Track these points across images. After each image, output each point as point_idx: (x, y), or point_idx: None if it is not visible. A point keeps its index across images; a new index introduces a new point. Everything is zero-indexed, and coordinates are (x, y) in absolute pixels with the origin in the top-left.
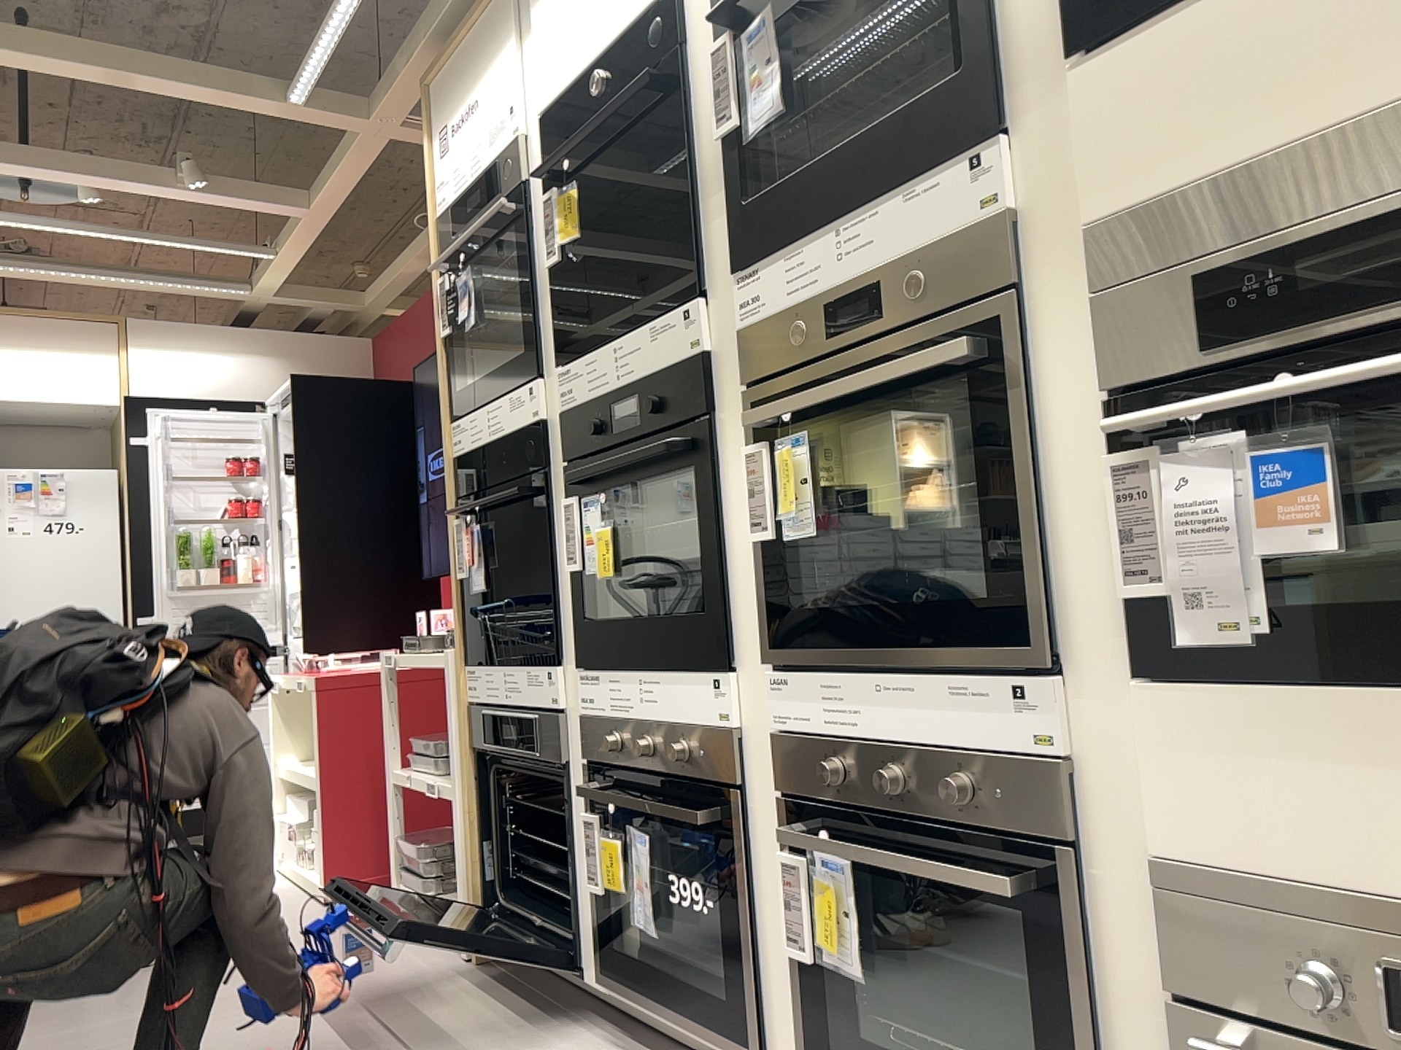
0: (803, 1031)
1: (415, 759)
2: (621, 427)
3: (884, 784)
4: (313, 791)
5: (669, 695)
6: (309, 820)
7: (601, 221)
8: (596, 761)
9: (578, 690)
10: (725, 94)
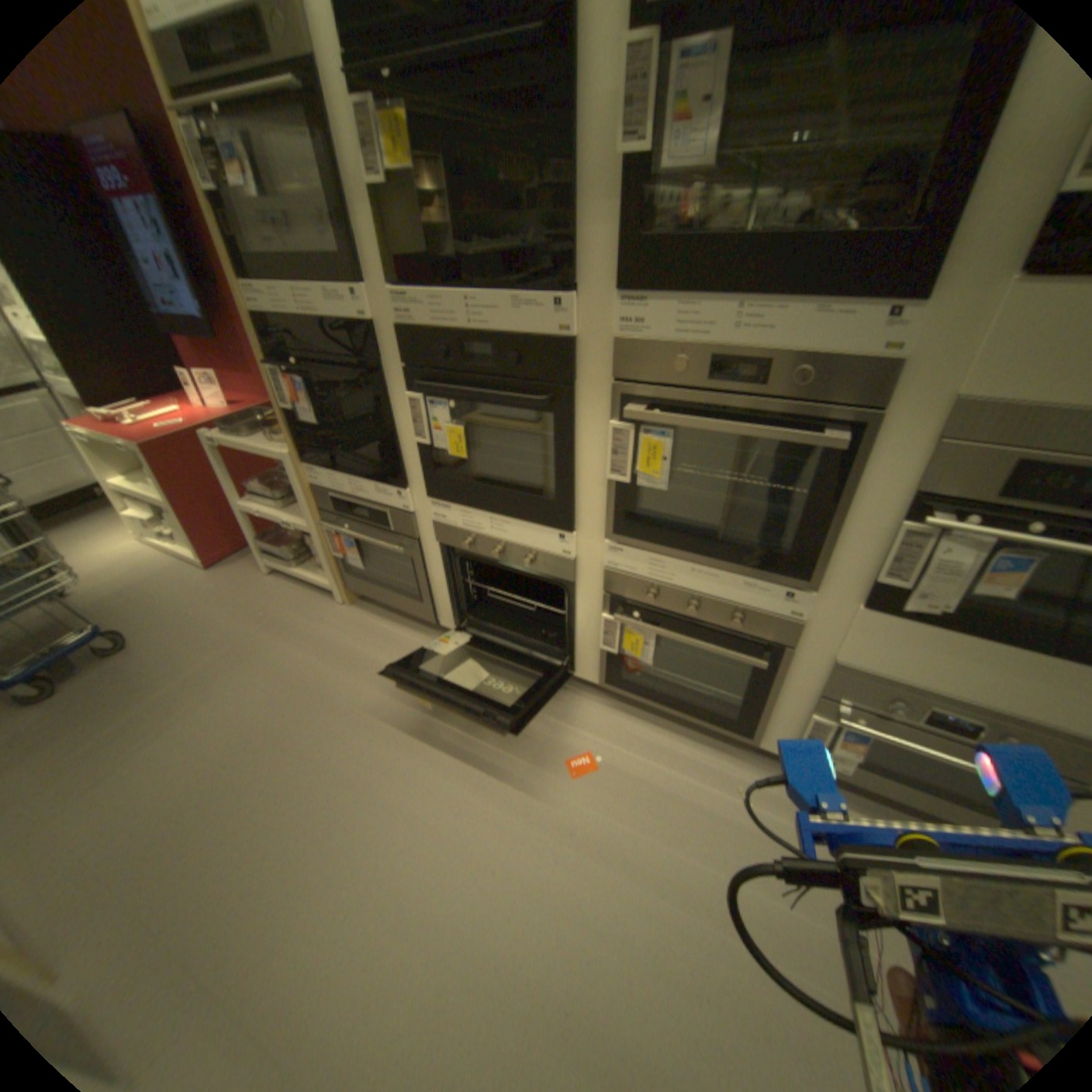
0: (600, 667)
1: (251, 497)
2: (474, 364)
3: (692, 613)
4: (161, 511)
5: (518, 532)
6: (166, 526)
7: (421, 145)
8: (451, 546)
9: (431, 510)
10: (643, 107)
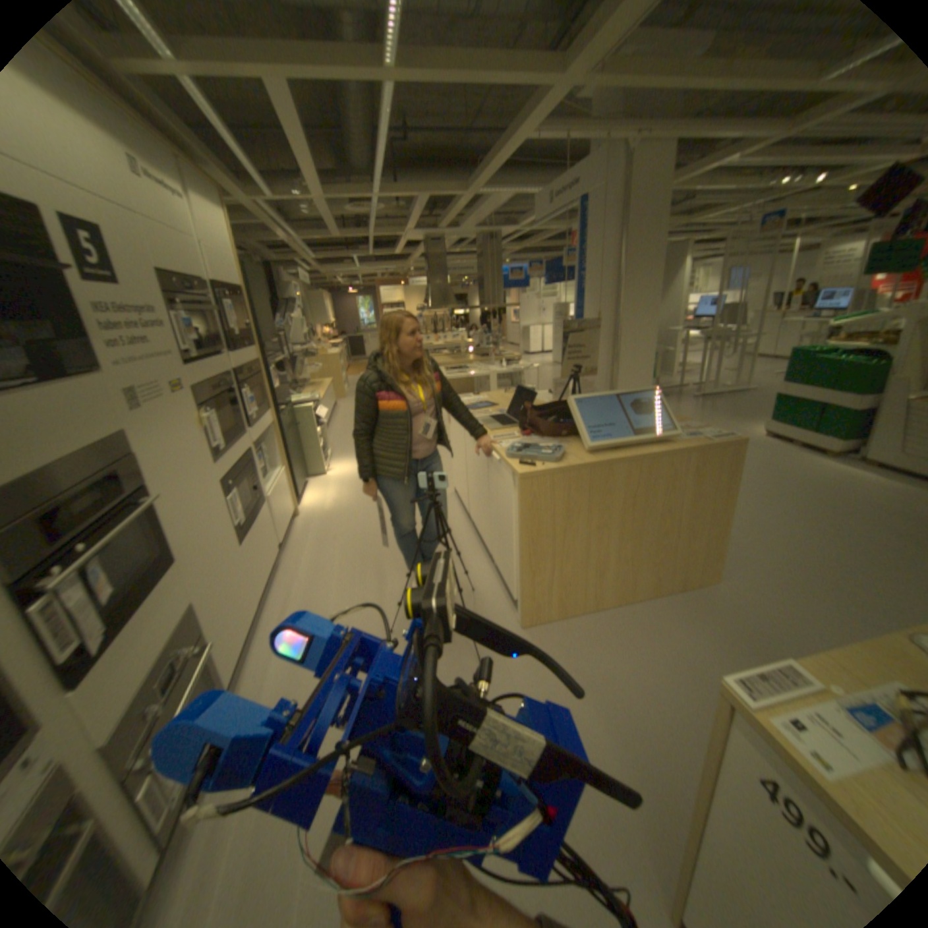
0: None
1: None
2: None
3: None
4: None
5: None
6: None
7: None
8: None
9: None
10: None
